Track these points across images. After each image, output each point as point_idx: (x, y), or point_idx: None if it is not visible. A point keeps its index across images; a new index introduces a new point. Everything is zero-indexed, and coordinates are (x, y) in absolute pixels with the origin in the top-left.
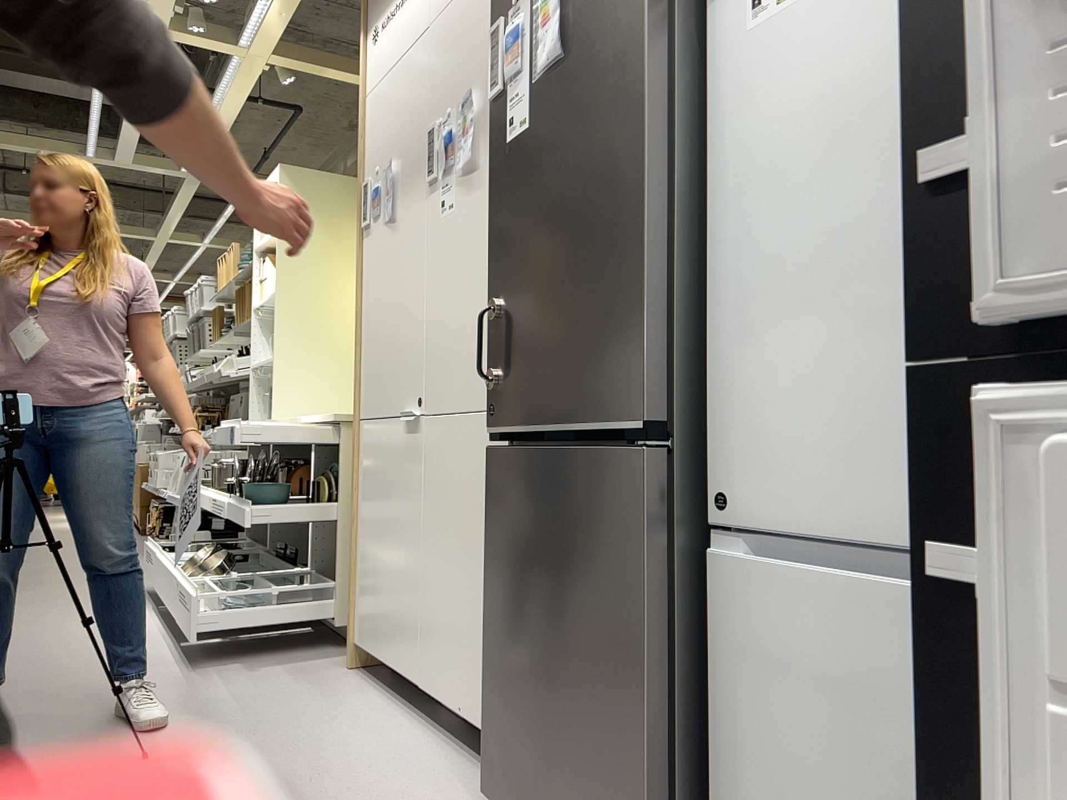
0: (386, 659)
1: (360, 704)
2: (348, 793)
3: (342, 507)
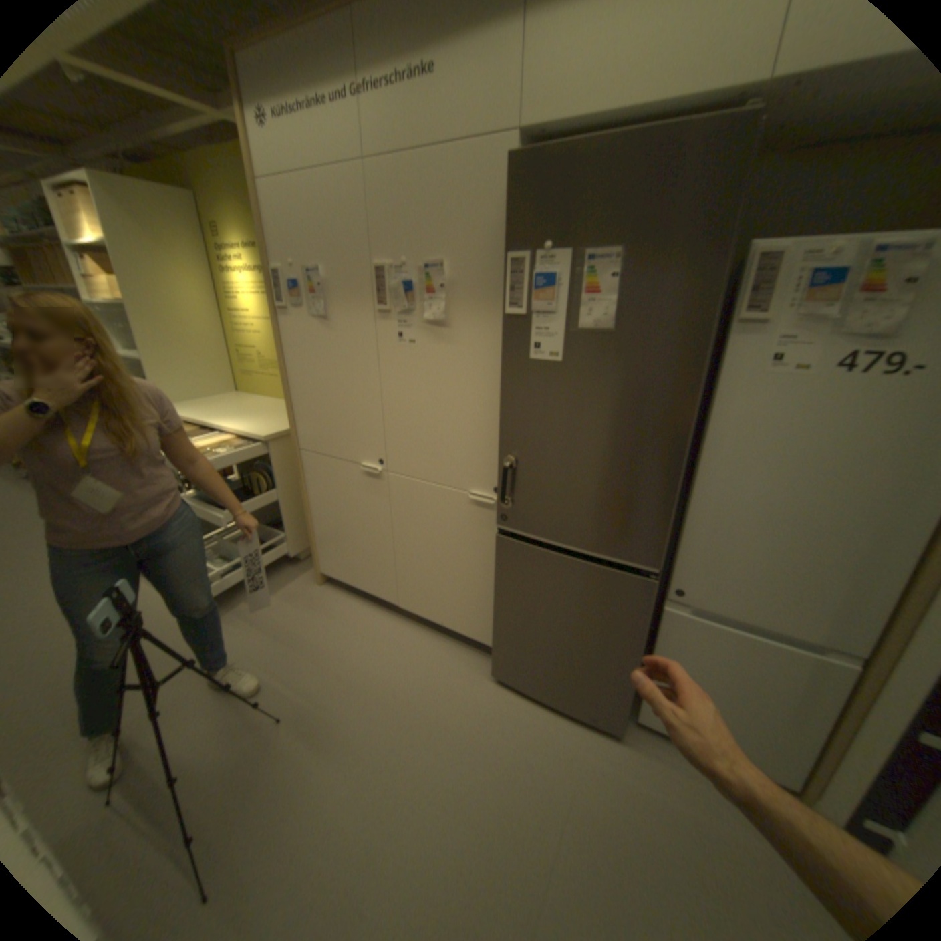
0: (360, 587)
1: (355, 616)
2: (418, 695)
3: (280, 492)
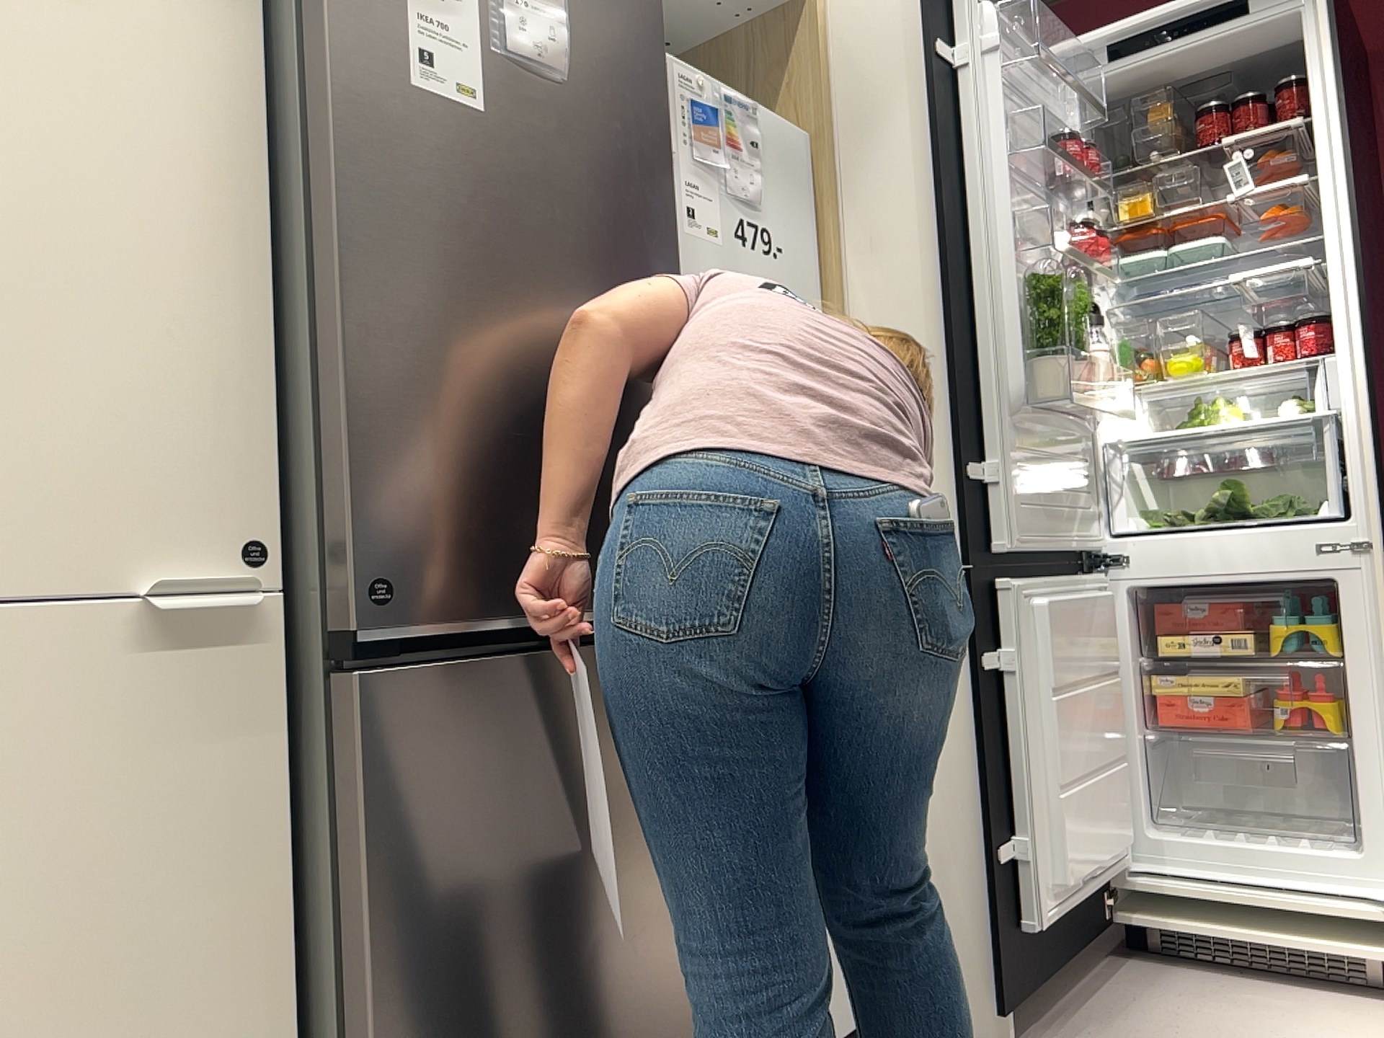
0: None
1: None
2: None
3: None
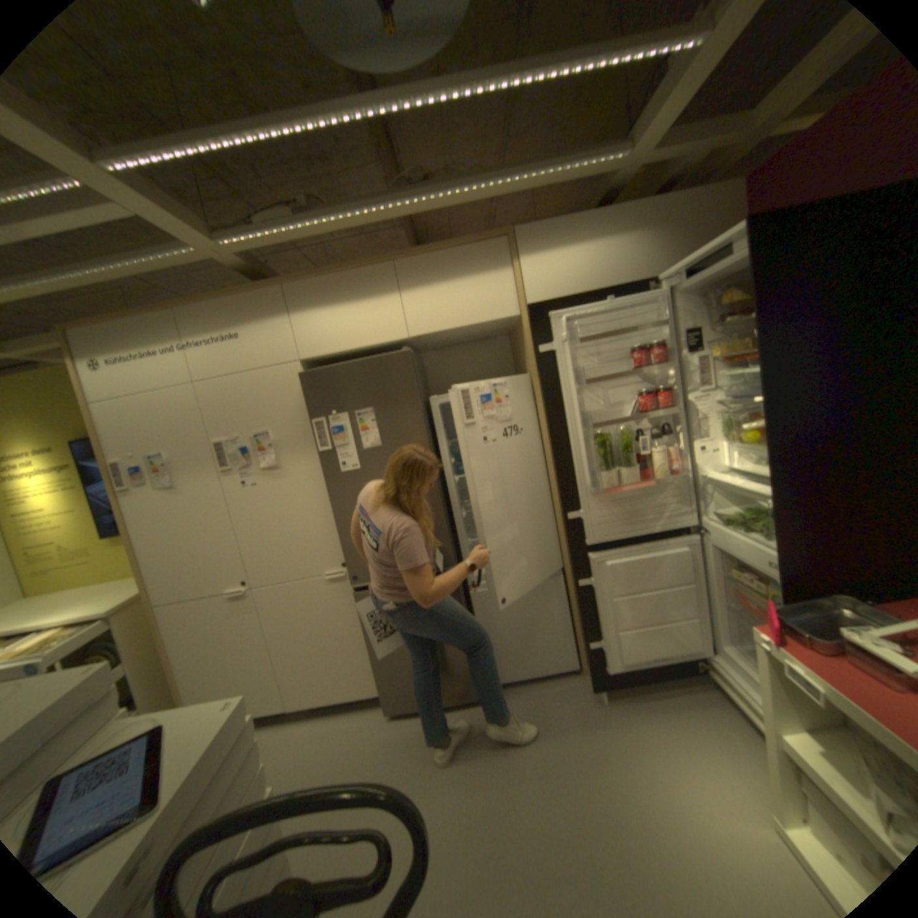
0: None
1: None
2: (329, 764)
3: (127, 665)
